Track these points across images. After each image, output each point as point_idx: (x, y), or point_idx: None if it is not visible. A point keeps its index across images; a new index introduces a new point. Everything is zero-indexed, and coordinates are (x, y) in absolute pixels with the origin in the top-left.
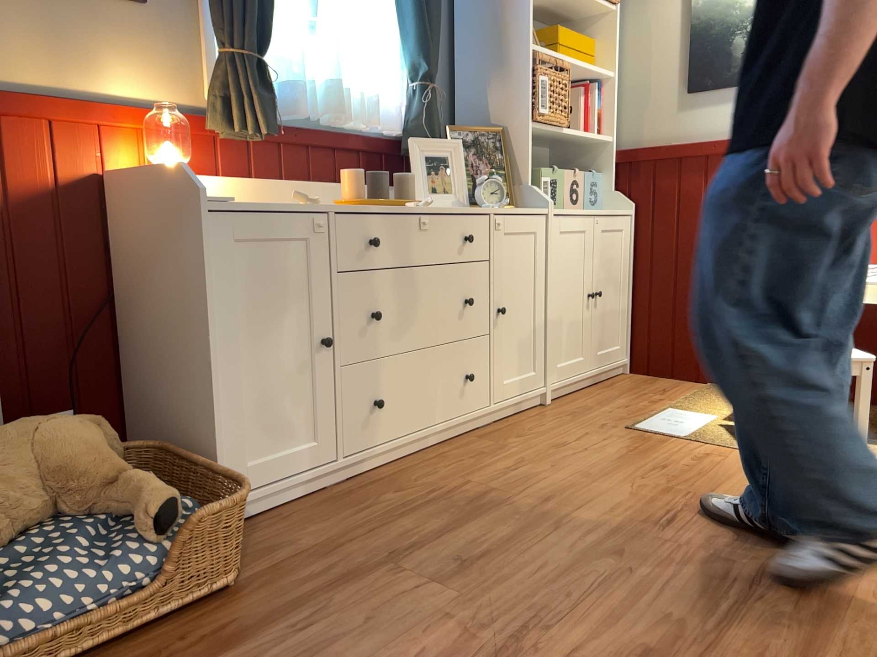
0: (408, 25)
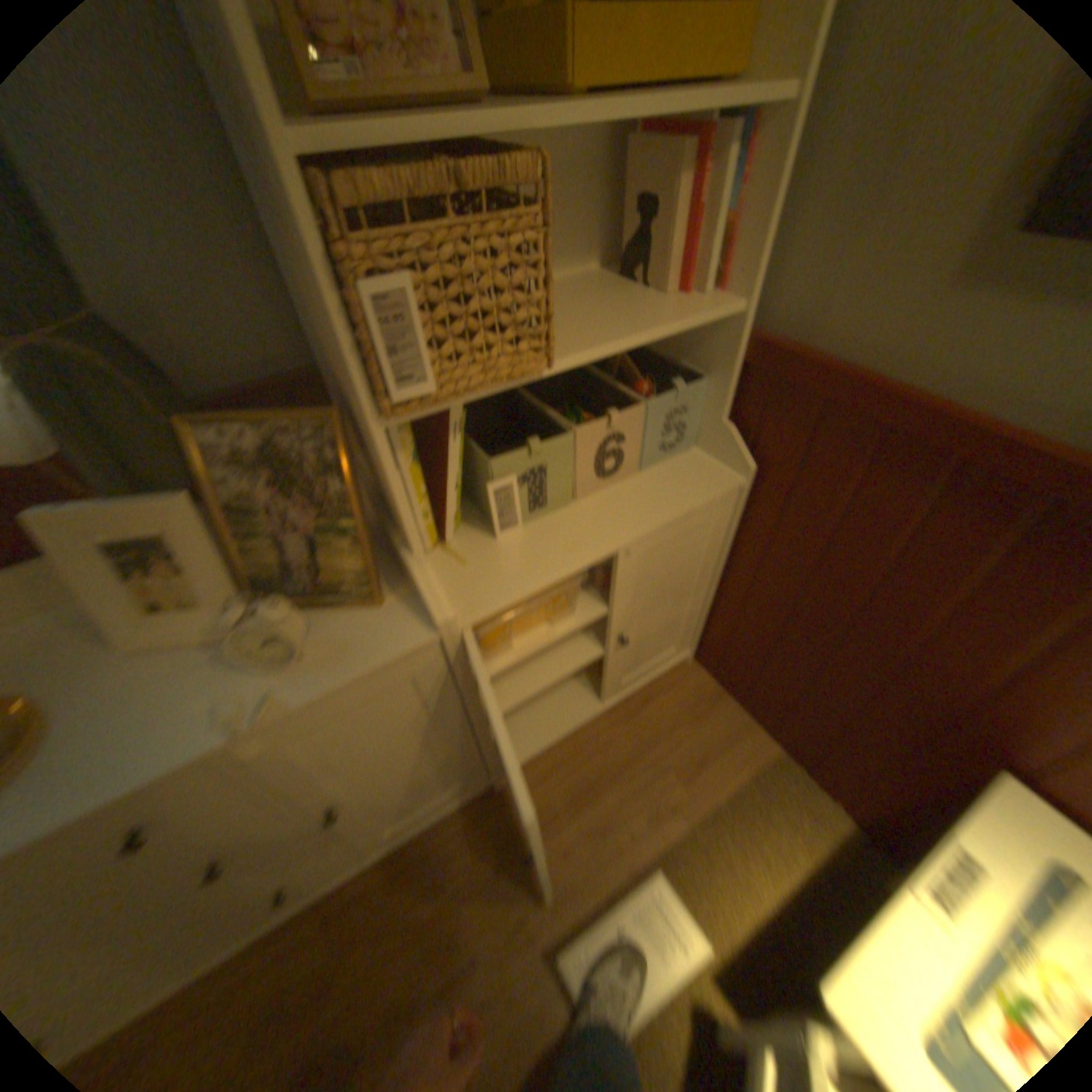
0: None
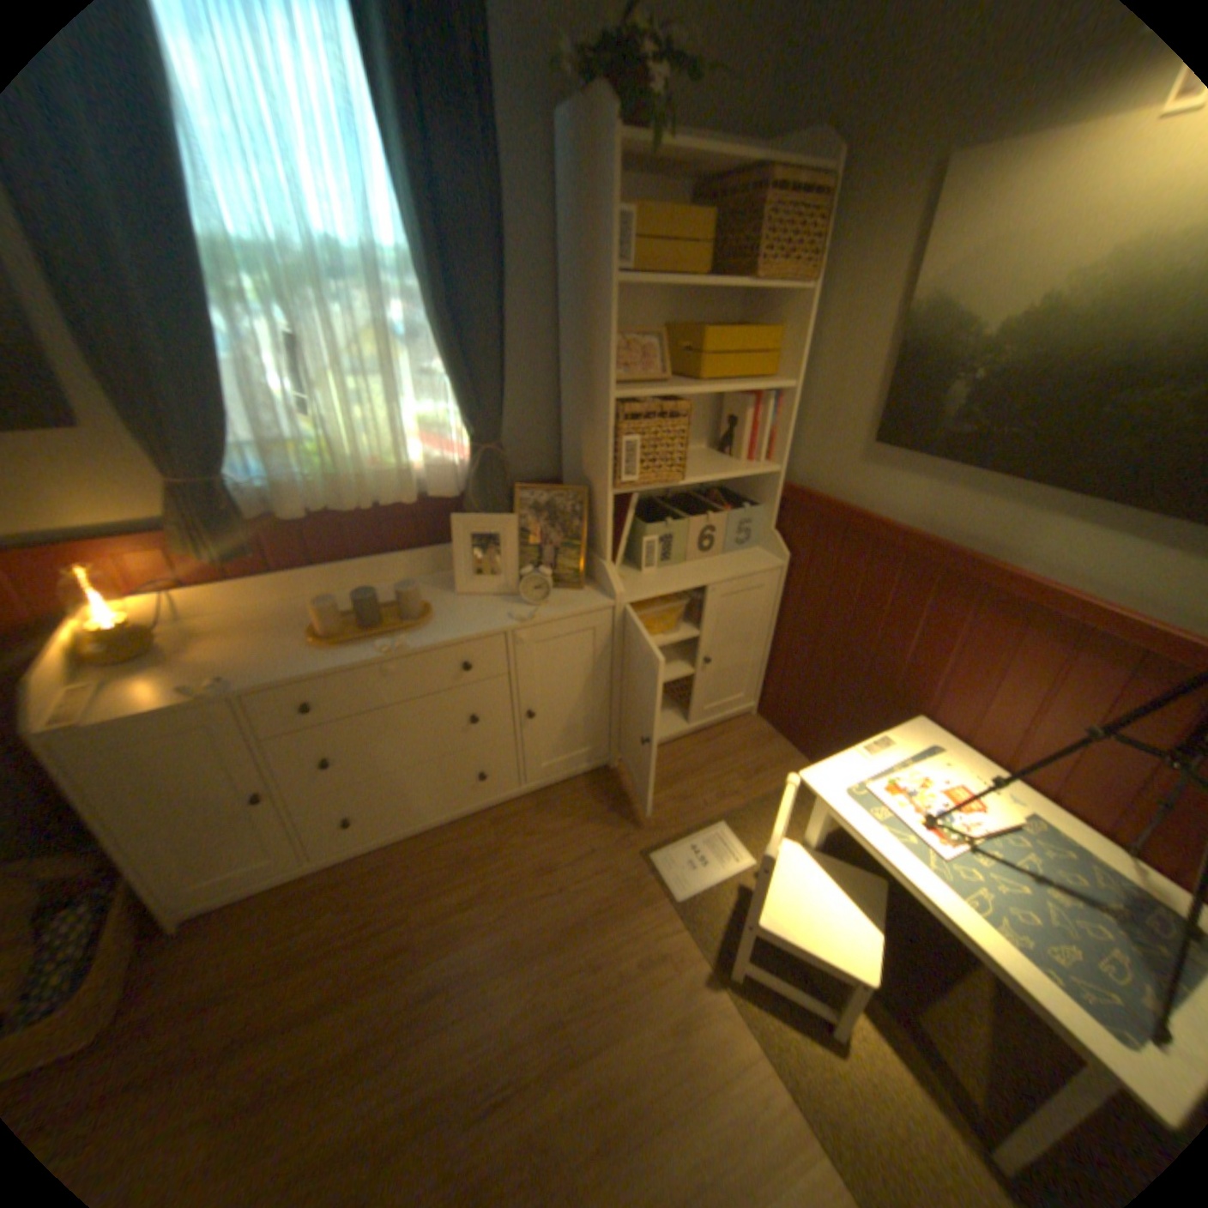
0: (450, 375)
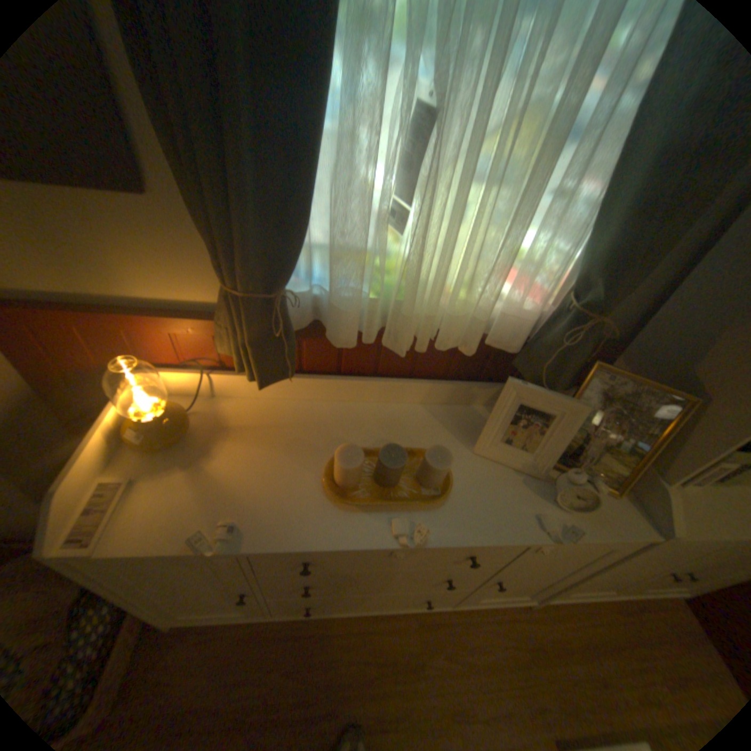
0: (618, 210)
